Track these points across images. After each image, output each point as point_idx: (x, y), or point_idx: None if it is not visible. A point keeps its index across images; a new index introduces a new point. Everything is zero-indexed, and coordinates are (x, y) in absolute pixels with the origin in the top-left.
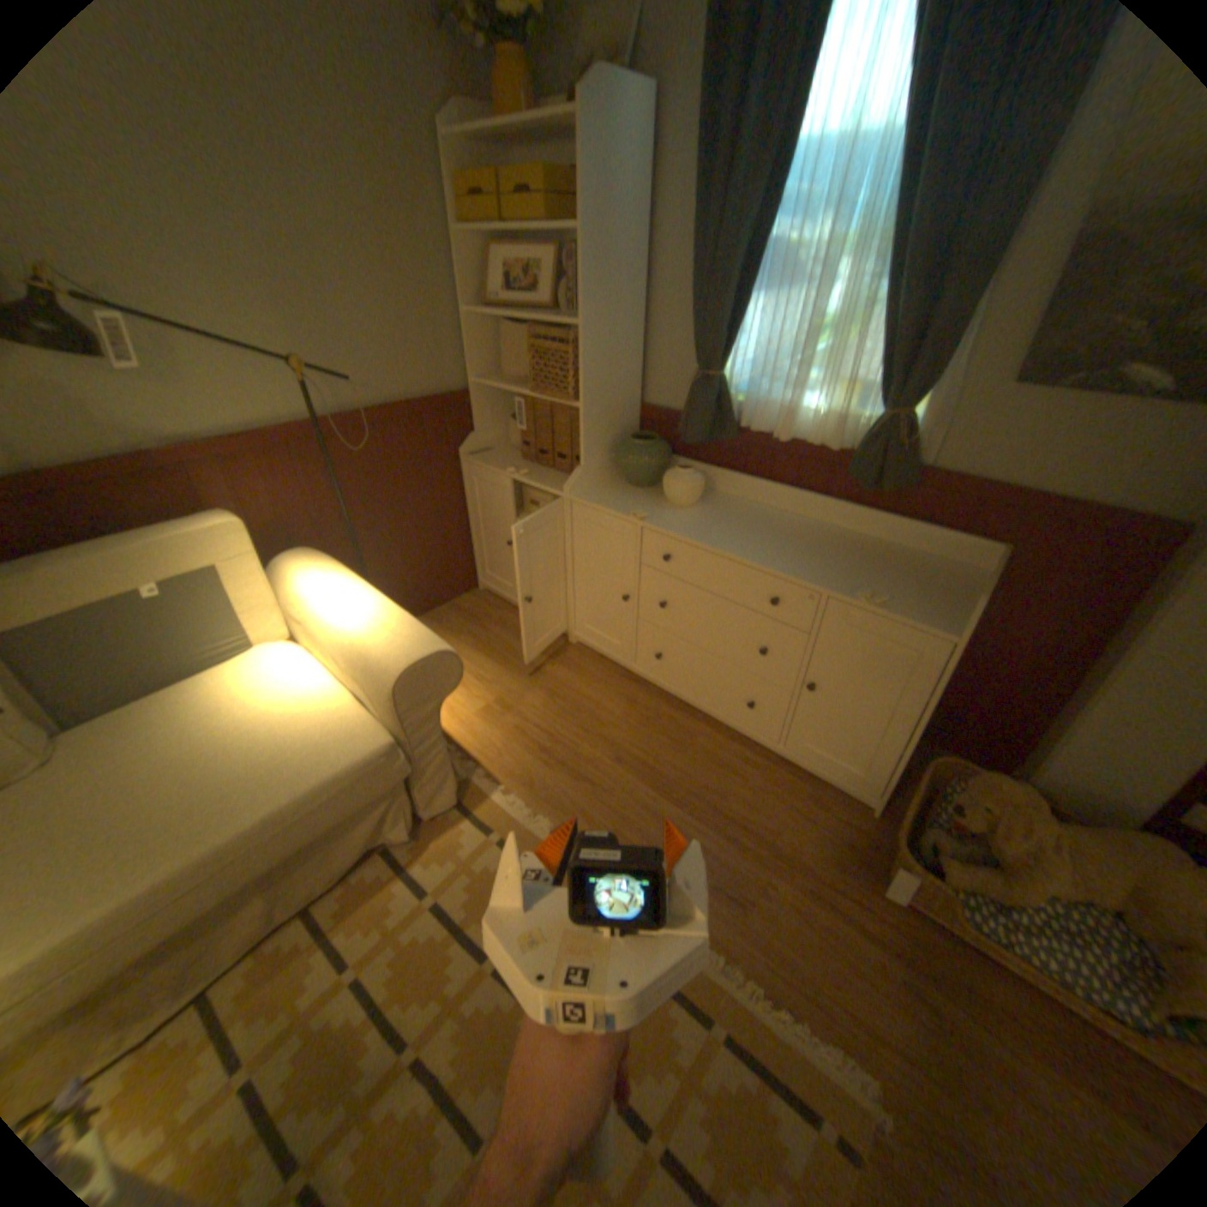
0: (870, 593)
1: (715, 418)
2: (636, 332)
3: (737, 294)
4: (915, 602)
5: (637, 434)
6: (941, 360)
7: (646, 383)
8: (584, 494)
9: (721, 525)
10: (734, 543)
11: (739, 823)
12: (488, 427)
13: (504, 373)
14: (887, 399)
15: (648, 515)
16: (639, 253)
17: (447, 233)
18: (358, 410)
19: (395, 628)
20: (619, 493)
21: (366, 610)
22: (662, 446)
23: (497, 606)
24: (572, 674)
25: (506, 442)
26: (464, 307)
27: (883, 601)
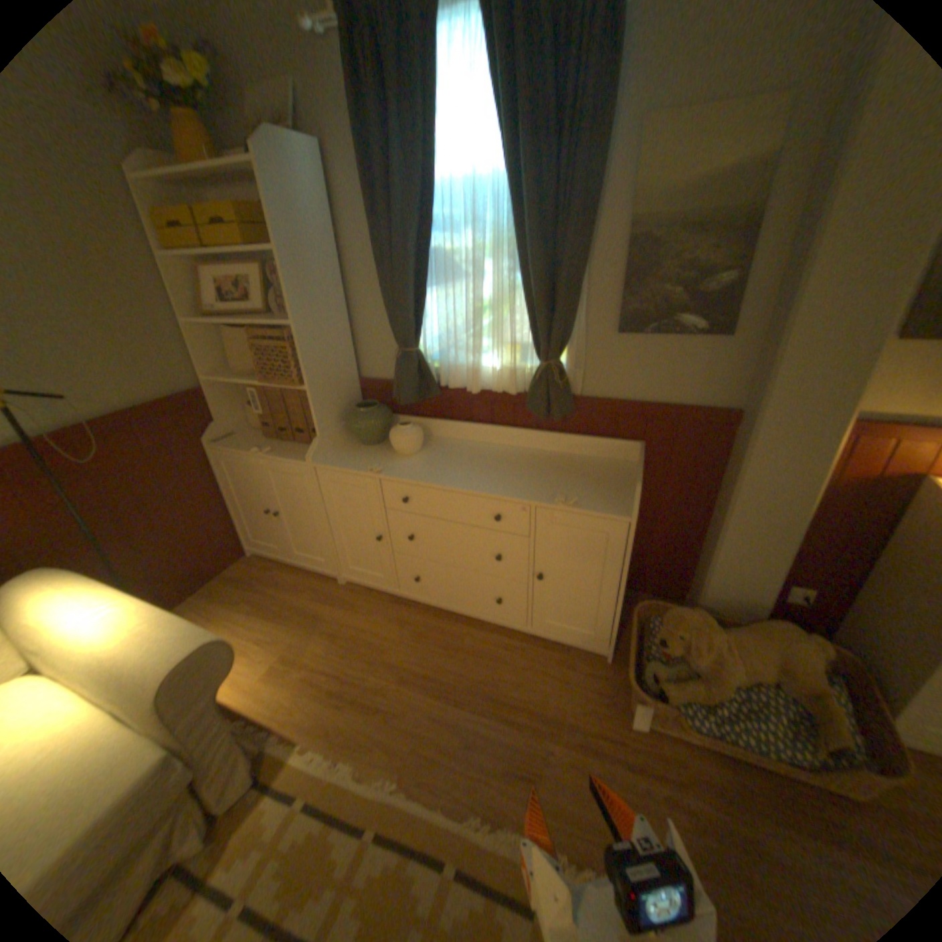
0: (563, 497)
1: (420, 382)
2: (342, 324)
3: (416, 290)
4: (595, 496)
5: (361, 403)
6: (568, 324)
7: (360, 362)
8: (325, 459)
9: (443, 464)
10: (456, 477)
11: (512, 704)
12: (228, 415)
13: (233, 369)
14: (539, 354)
15: (383, 467)
16: (332, 265)
17: (153, 258)
18: (83, 423)
19: (151, 633)
20: (356, 453)
21: (116, 620)
22: (383, 409)
23: (266, 567)
24: (347, 613)
25: (247, 425)
26: (183, 318)
27: (573, 501)
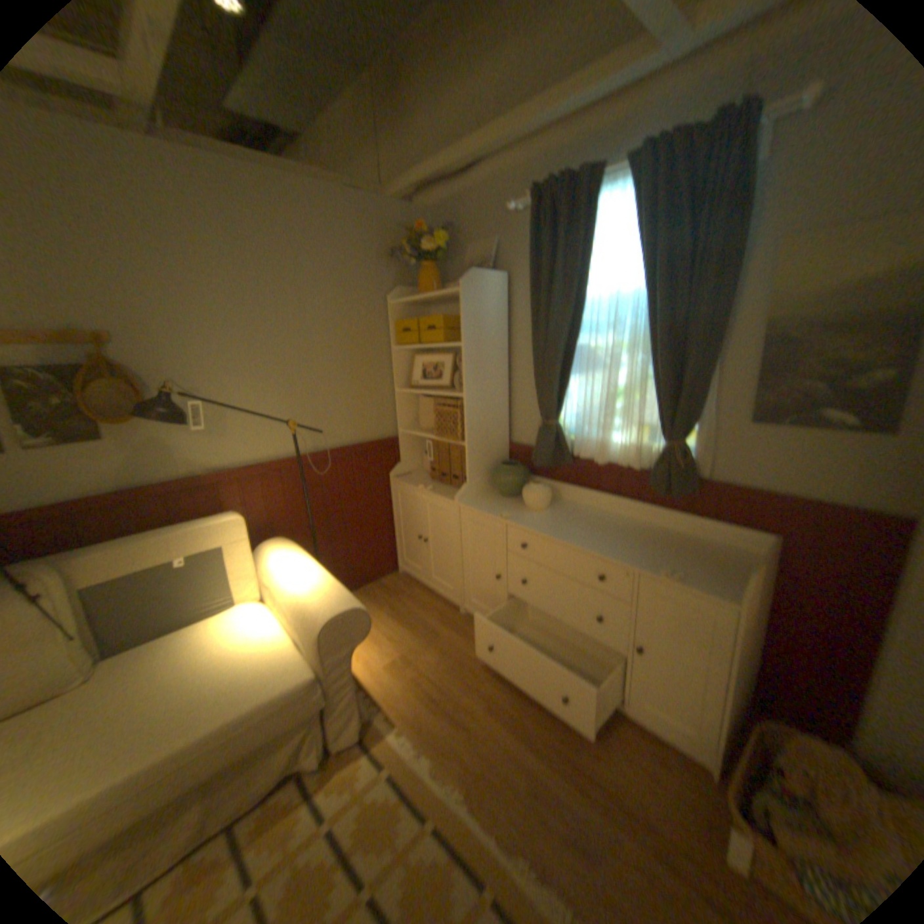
0: (669, 572)
1: (555, 451)
2: (502, 400)
3: (561, 377)
4: (706, 579)
5: (505, 462)
6: (695, 411)
7: (512, 430)
8: (468, 502)
9: (563, 522)
10: (571, 535)
11: (590, 778)
12: (410, 460)
13: (421, 427)
14: (666, 436)
15: (511, 516)
16: (502, 357)
17: (390, 351)
18: (327, 451)
19: (327, 592)
20: (493, 501)
21: (311, 579)
22: (522, 470)
23: (410, 585)
24: (460, 640)
25: (422, 469)
26: (398, 389)
27: (679, 577)
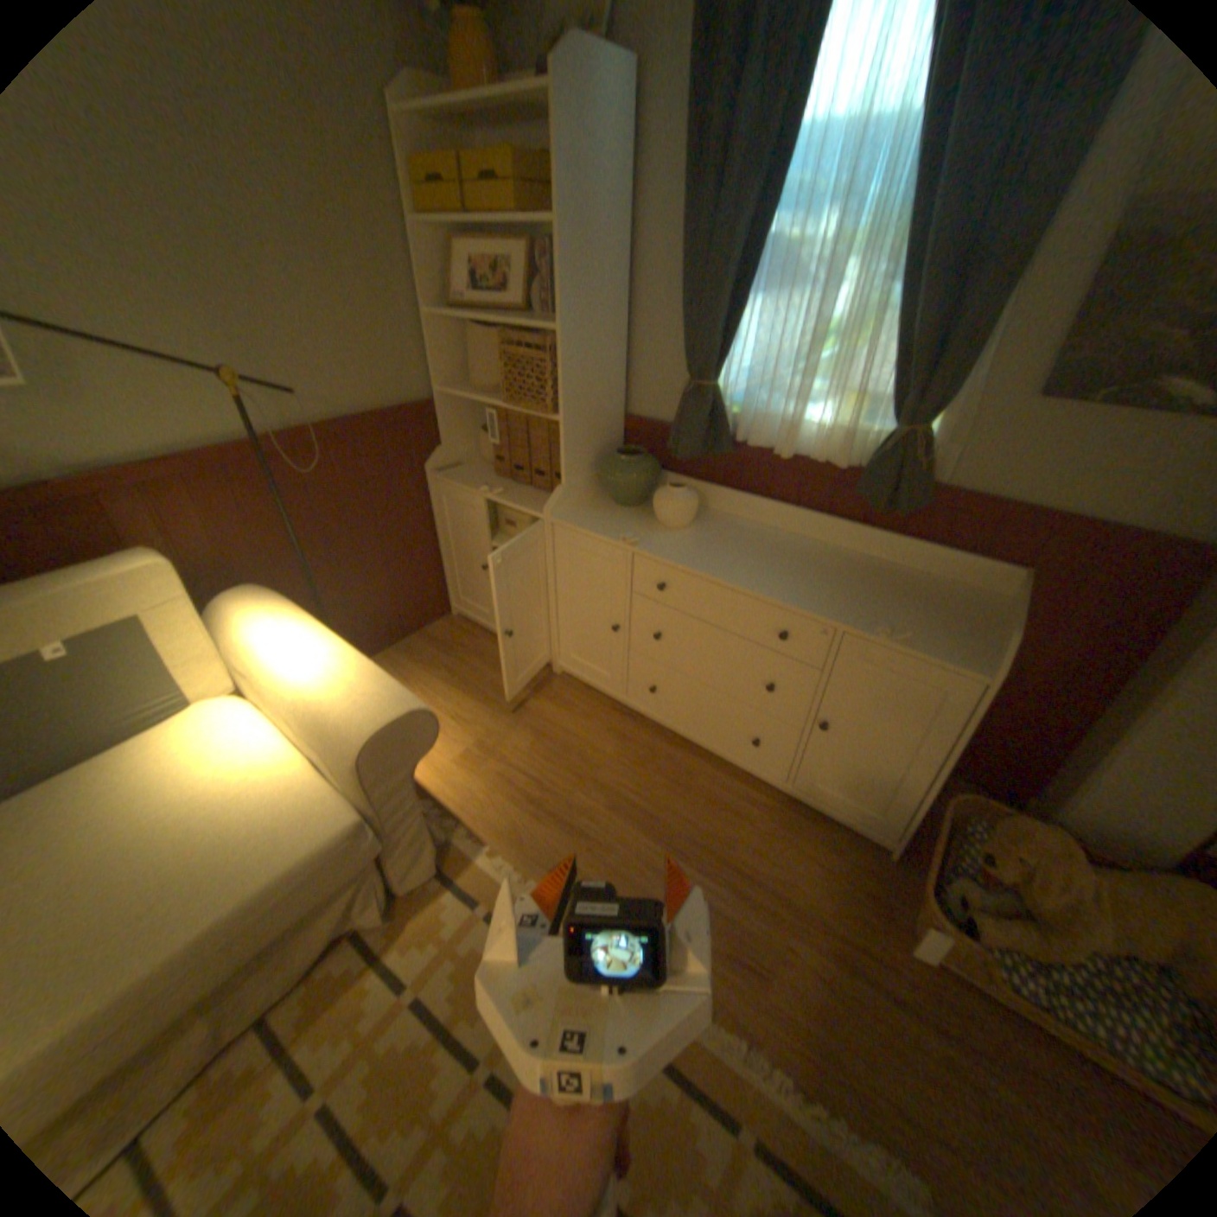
0: (890, 629)
1: (709, 432)
2: (619, 337)
3: (734, 297)
4: (939, 636)
5: (623, 448)
6: (962, 372)
7: (630, 392)
8: (567, 516)
9: (720, 549)
10: (736, 571)
11: (750, 877)
12: (457, 440)
13: (474, 382)
14: (900, 413)
15: (640, 540)
16: (621, 250)
17: (403, 225)
18: (308, 427)
19: (358, 685)
20: (606, 514)
21: (323, 662)
22: (651, 462)
23: (473, 634)
24: (559, 710)
25: (477, 456)
26: (426, 308)
27: (906, 637)
